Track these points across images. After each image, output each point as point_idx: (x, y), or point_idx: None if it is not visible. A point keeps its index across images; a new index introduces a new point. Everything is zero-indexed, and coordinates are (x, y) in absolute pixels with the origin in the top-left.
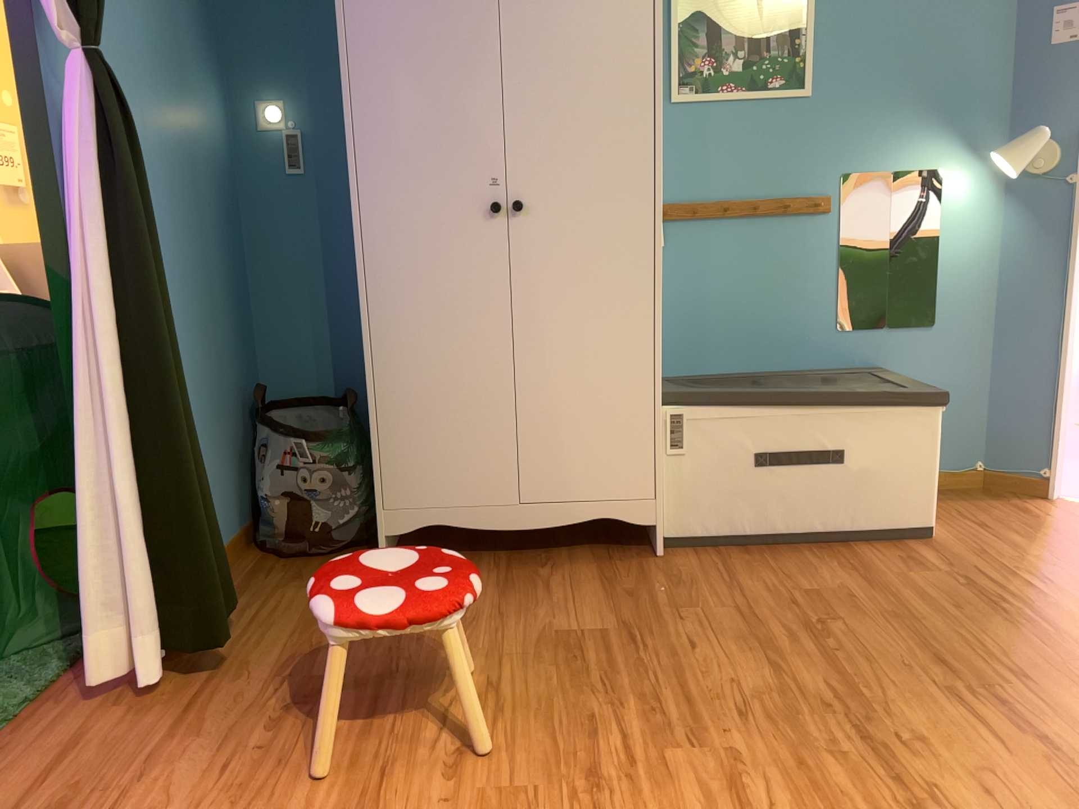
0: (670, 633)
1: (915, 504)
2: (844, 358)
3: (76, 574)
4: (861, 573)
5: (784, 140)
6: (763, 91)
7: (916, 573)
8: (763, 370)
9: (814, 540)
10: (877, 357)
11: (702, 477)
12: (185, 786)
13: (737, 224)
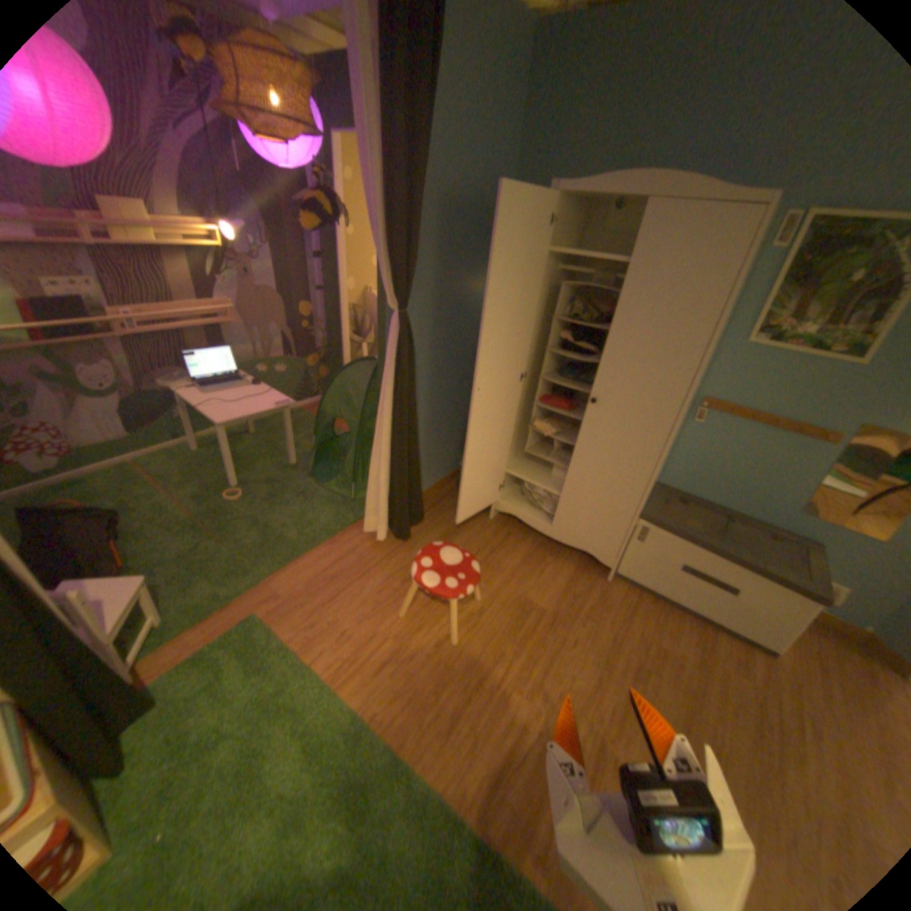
0: (577, 634)
1: (777, 640)
2: (799, 528)
3: (367, 500)
4: (709, 657)
5: (826, 387)
6: (826, 350)
7: (743, 677)
8: (733, 514)
9: (702, 619)
10: (826, 538)
11: (650, 561)
12: (369, 598)
13: (761, 427)
